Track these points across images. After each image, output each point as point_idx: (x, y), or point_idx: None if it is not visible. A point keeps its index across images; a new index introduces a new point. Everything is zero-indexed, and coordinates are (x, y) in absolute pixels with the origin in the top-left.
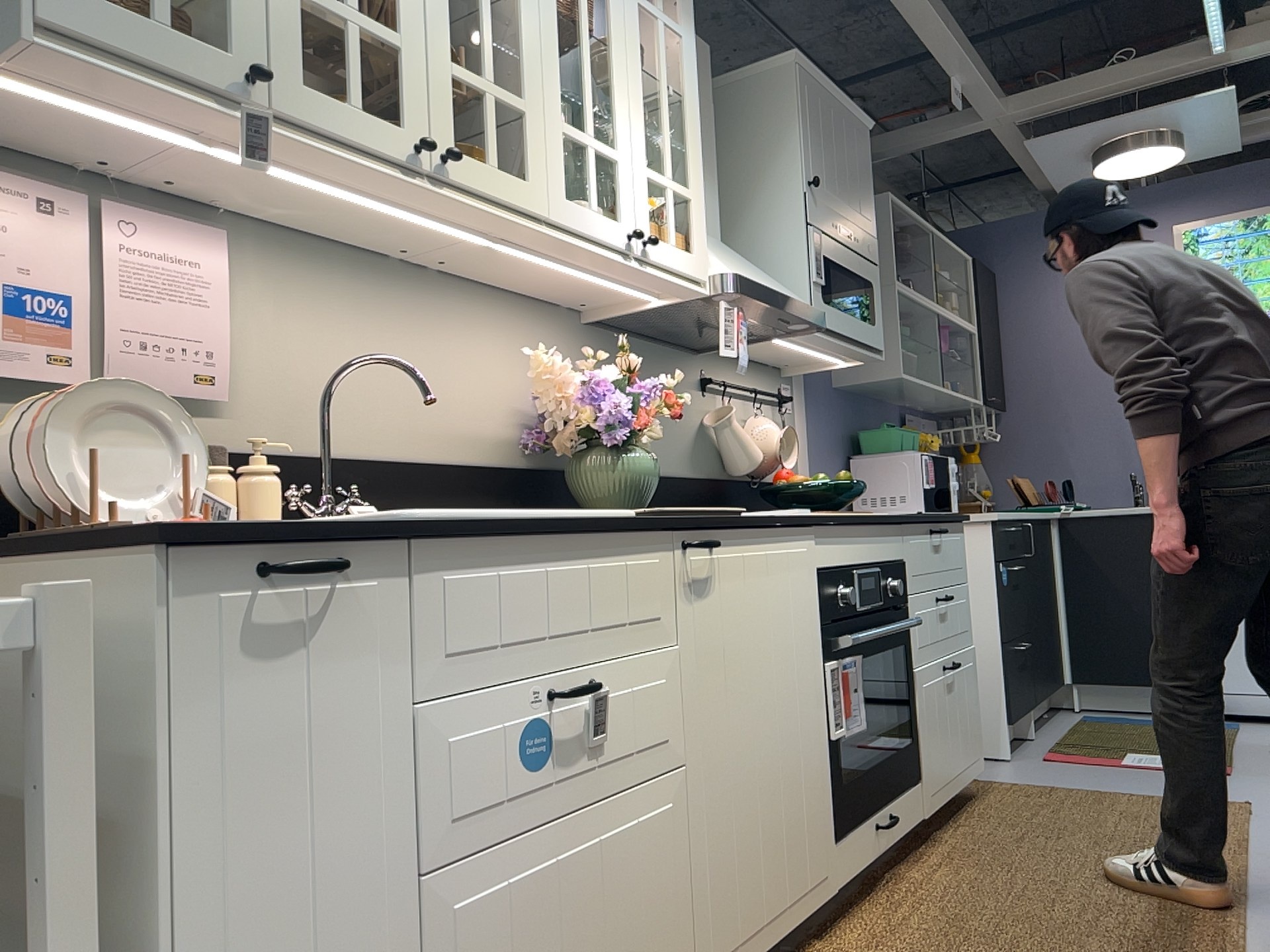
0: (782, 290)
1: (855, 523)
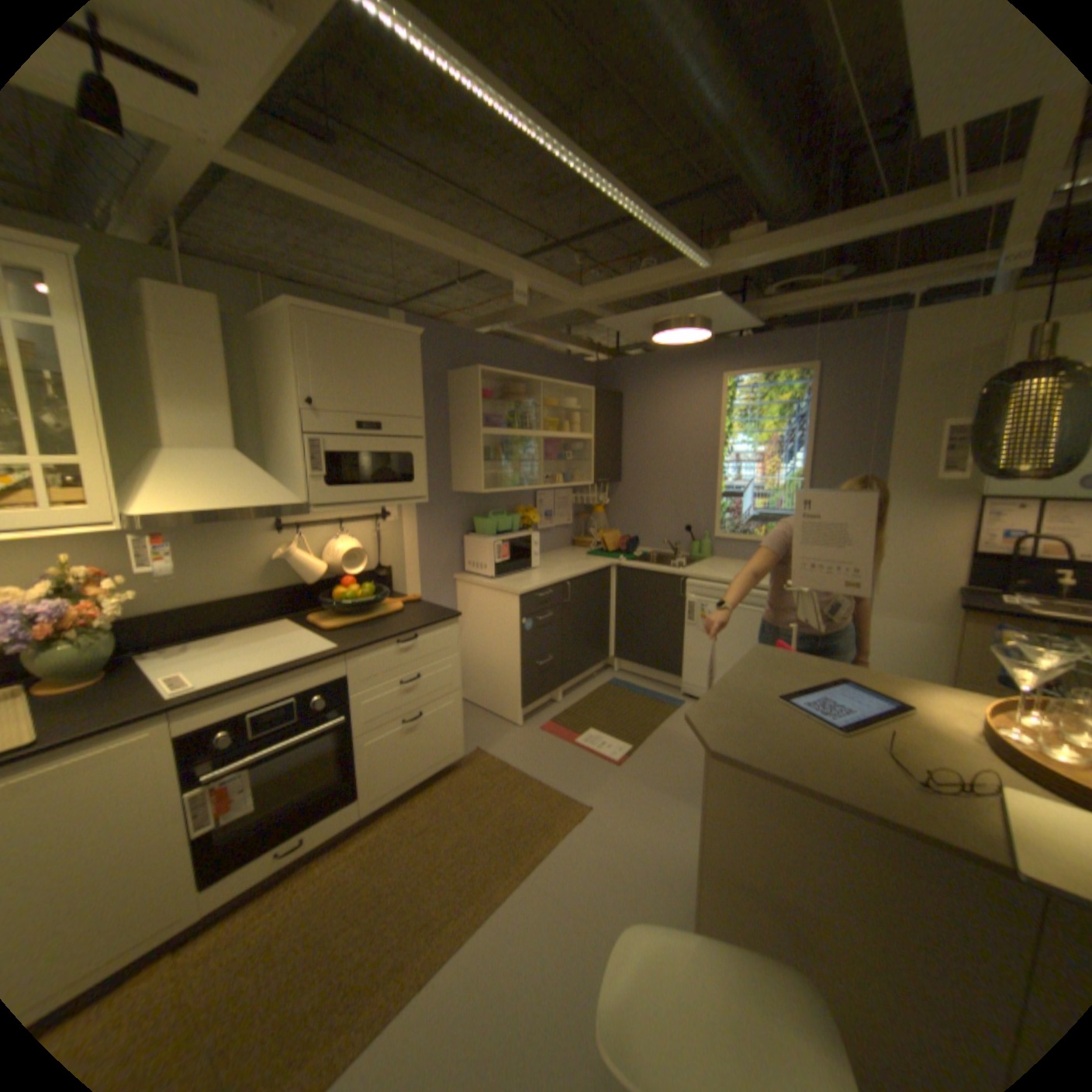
0: (243, 499)
1: (243, 687)
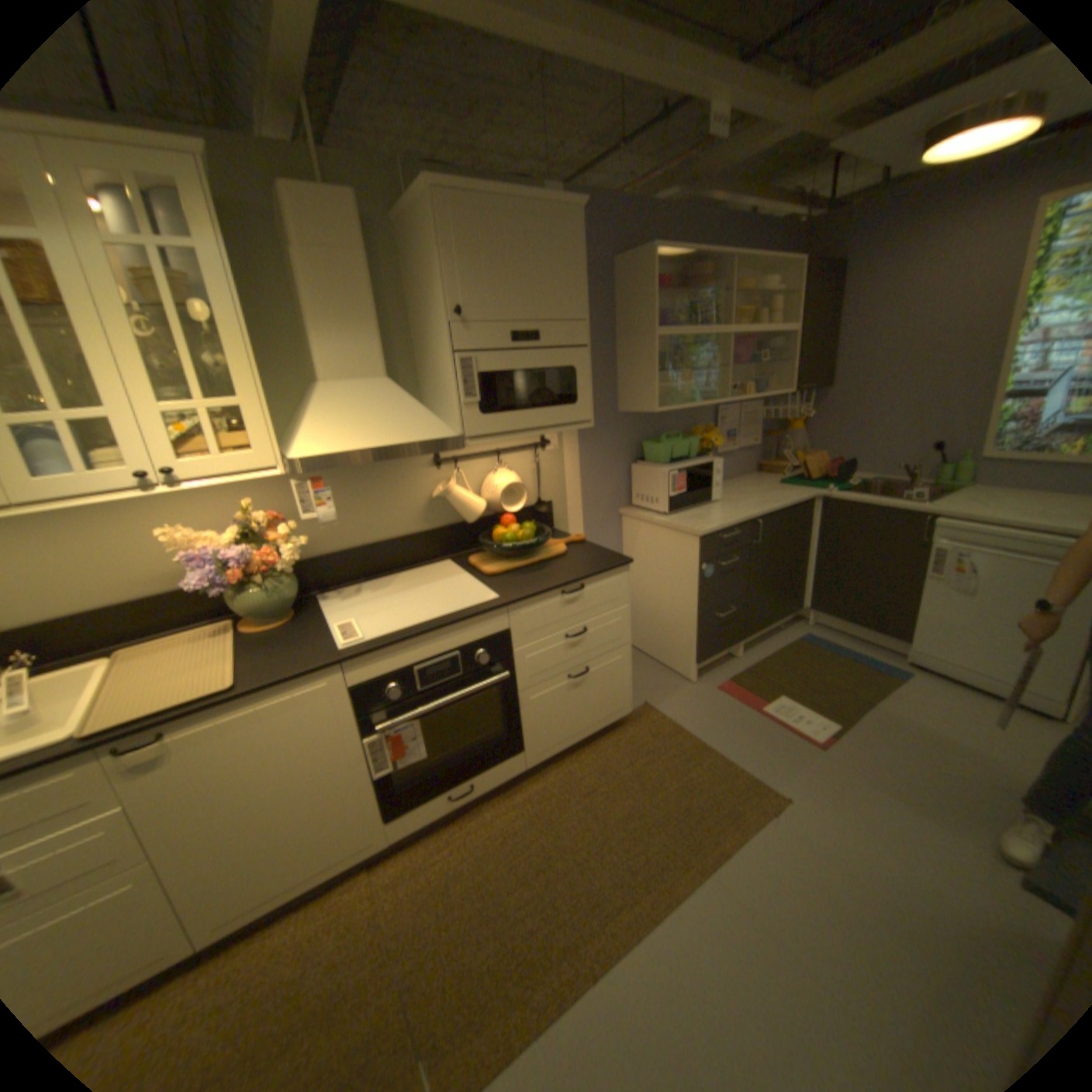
0: (395, 435)
1: (407, 640)
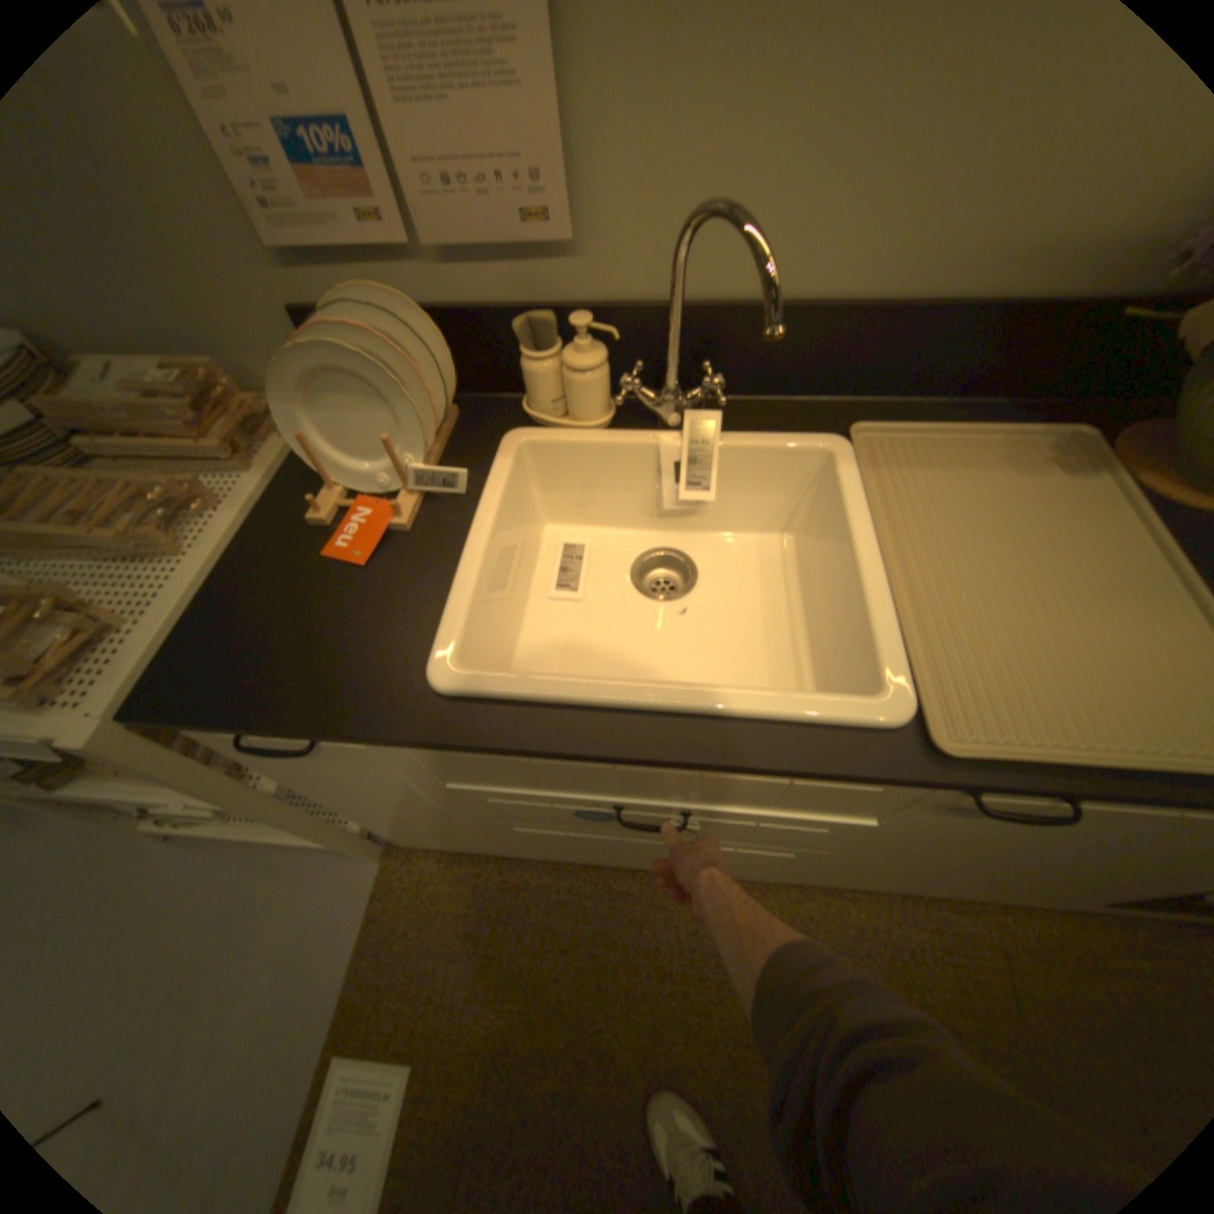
0: None
1: None
